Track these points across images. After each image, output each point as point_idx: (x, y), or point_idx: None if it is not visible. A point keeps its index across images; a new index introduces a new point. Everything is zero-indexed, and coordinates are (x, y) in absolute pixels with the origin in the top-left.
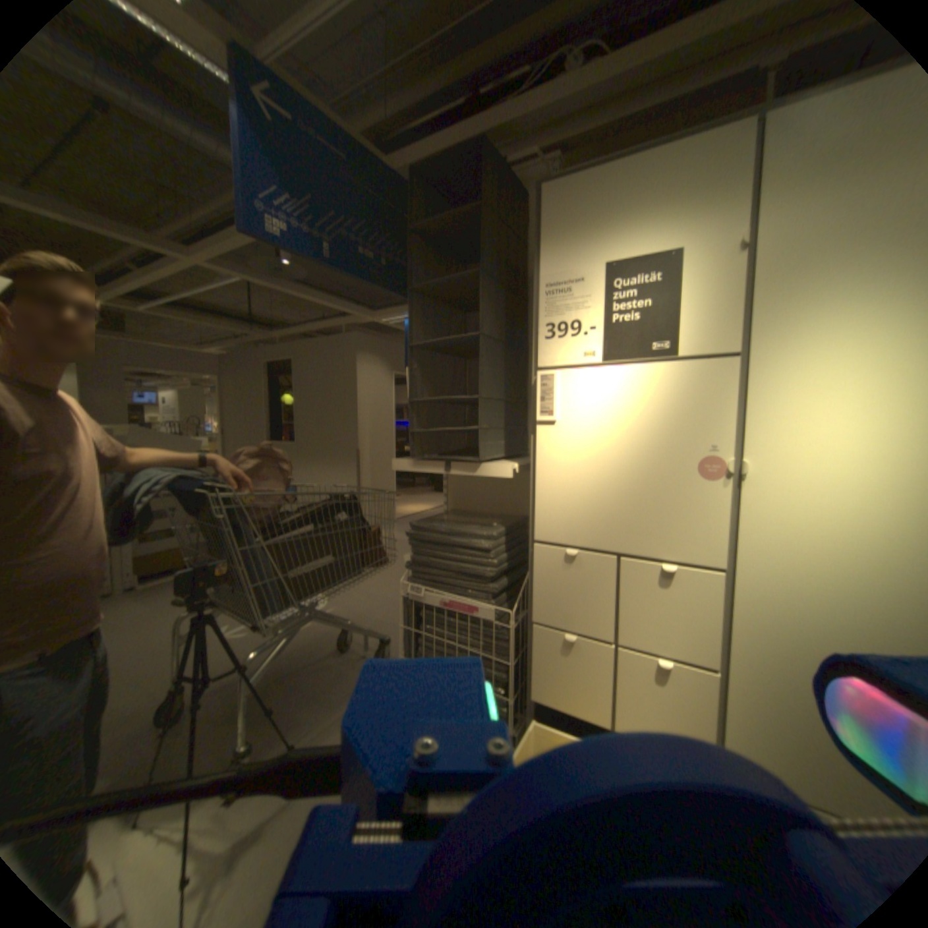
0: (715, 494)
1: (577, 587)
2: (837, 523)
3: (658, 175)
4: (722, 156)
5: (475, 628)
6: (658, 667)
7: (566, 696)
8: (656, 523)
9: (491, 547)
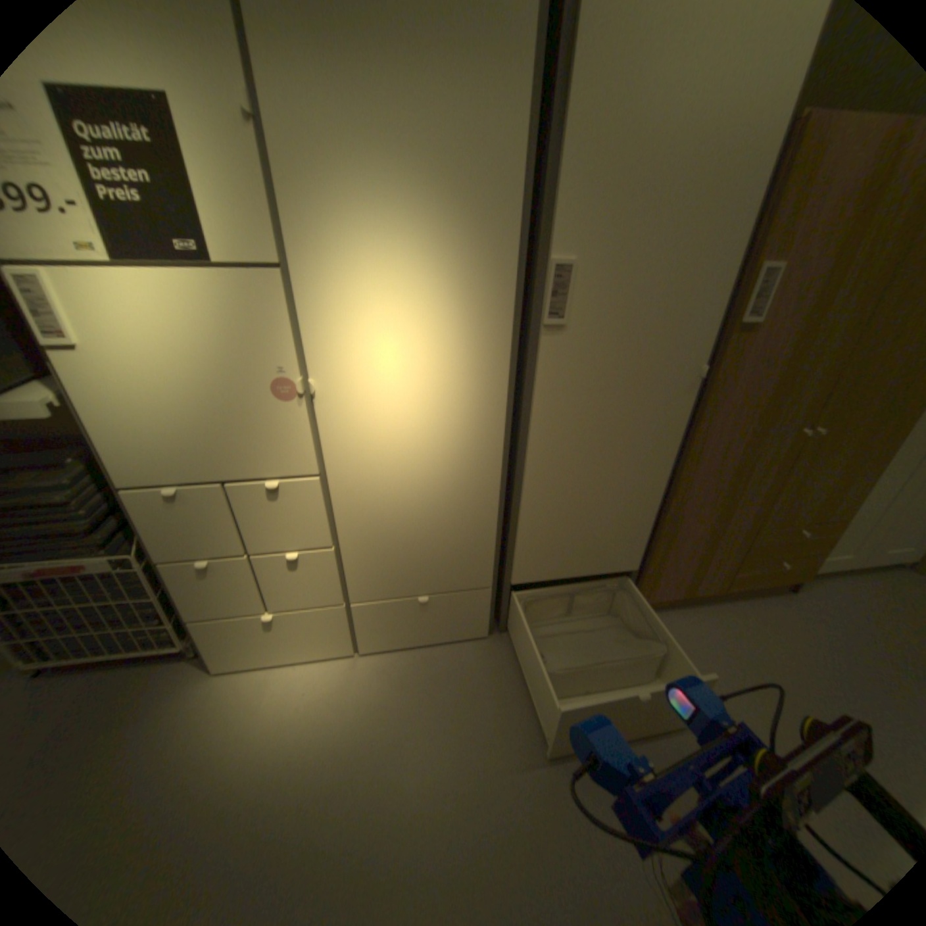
0: (293, 412)
1: (189, 519)
2: (386, 423)
3: None
4: None
5: (91, 582)
6: (287, 557)
7: (217, 606)
8: (248, 445)
9: (66, 497)
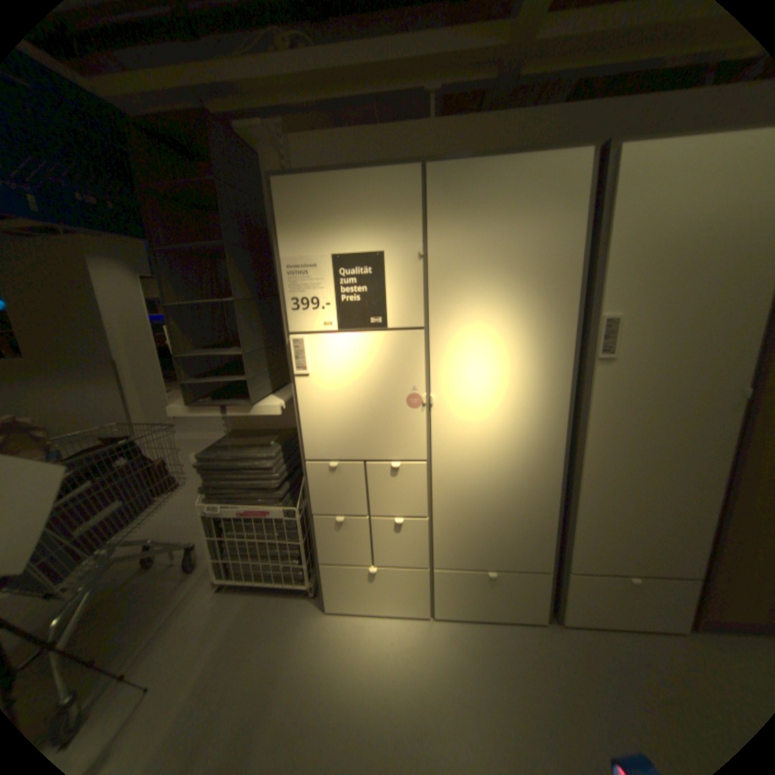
0: (417, 416)
1: (340, 485)
2: (477, 426)
3: (362, 191)
4: (403, 187)
5: (269, 525)
6: (395, 522)
7: (342, 554)
8: (385, 437)
9: (272, 465)
